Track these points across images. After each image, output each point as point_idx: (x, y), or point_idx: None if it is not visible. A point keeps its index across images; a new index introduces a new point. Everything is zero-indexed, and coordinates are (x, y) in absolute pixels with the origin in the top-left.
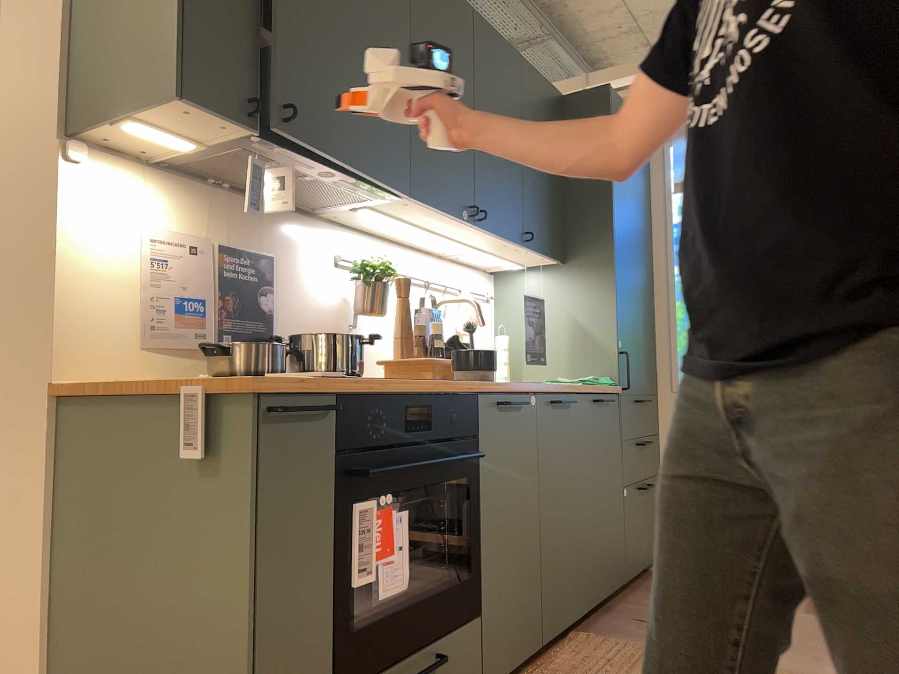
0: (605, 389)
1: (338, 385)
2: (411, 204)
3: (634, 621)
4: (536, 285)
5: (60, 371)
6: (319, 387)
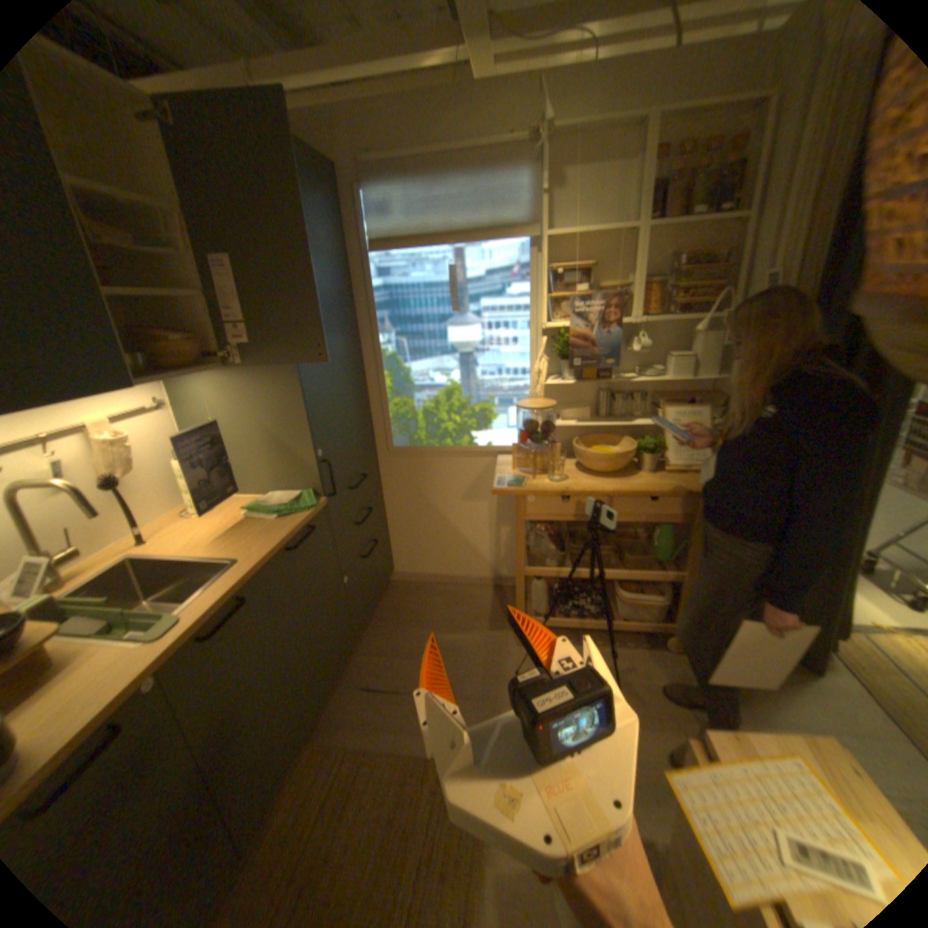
0: (302, 519)
1: None
2: None
3: (358, 693)
4: (213, 388)
5: None
6: None
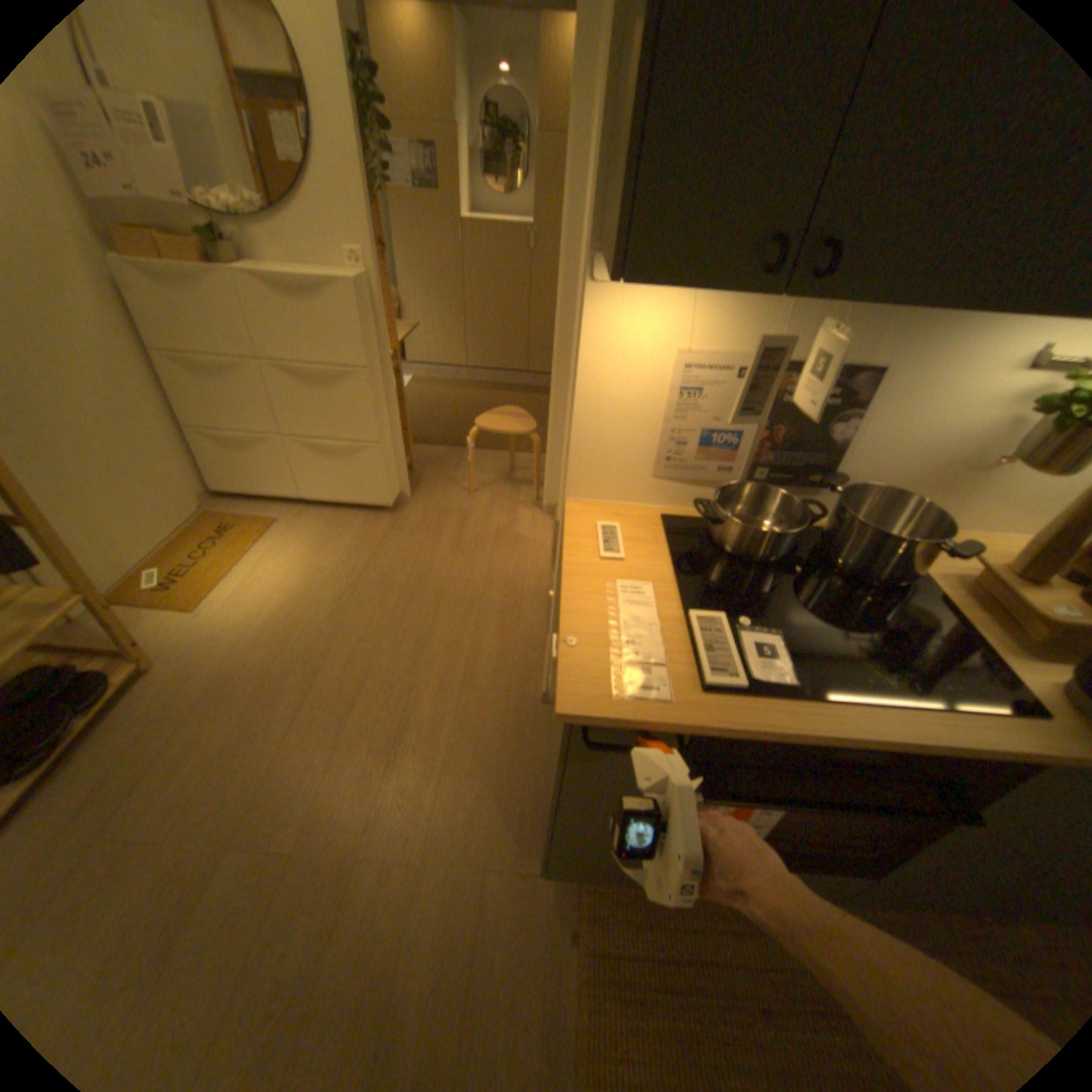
0: None
1: (698, 732)
2: None
3: None
4: None
5: (571, 491)
6: (665, 728)
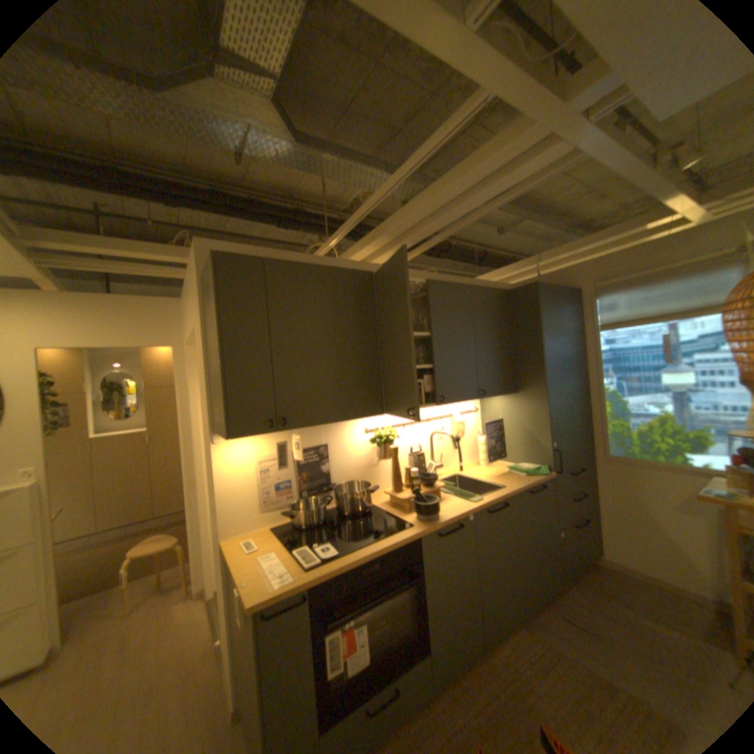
0: (540, 480)
1: (307, 586)
2: (390, 412)
3: (564, 621)
4: (501, 404)
5: (221, 537)
6: (294, 592)
